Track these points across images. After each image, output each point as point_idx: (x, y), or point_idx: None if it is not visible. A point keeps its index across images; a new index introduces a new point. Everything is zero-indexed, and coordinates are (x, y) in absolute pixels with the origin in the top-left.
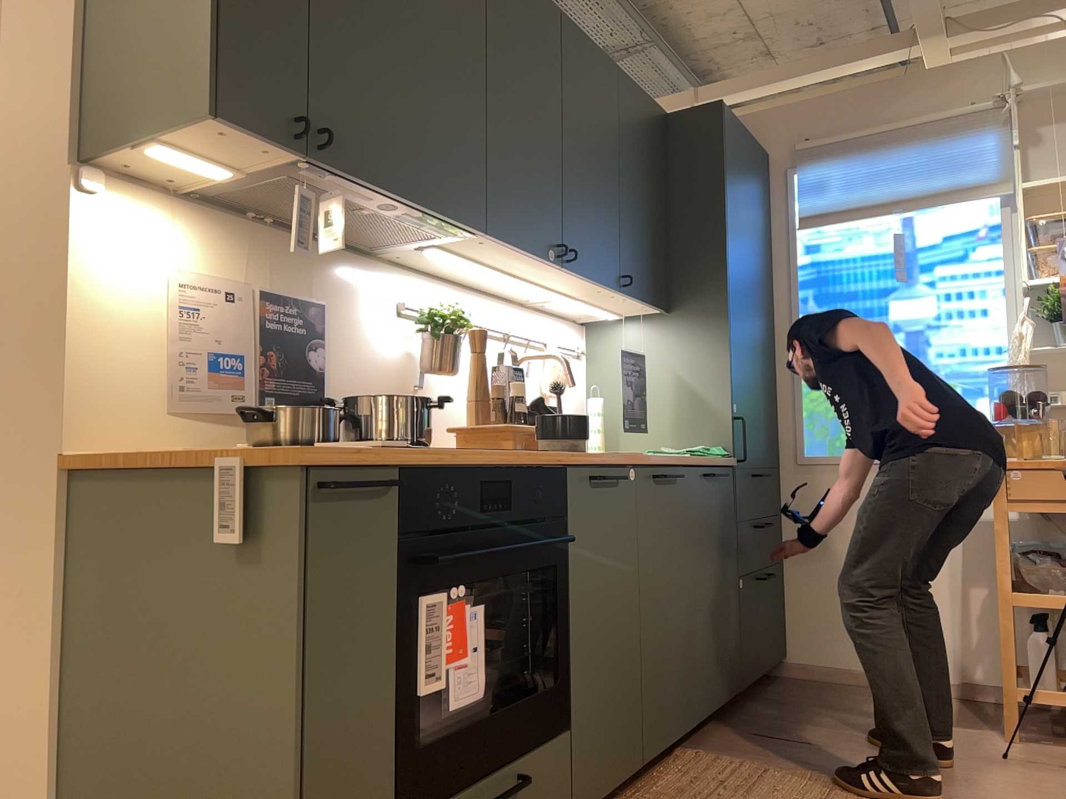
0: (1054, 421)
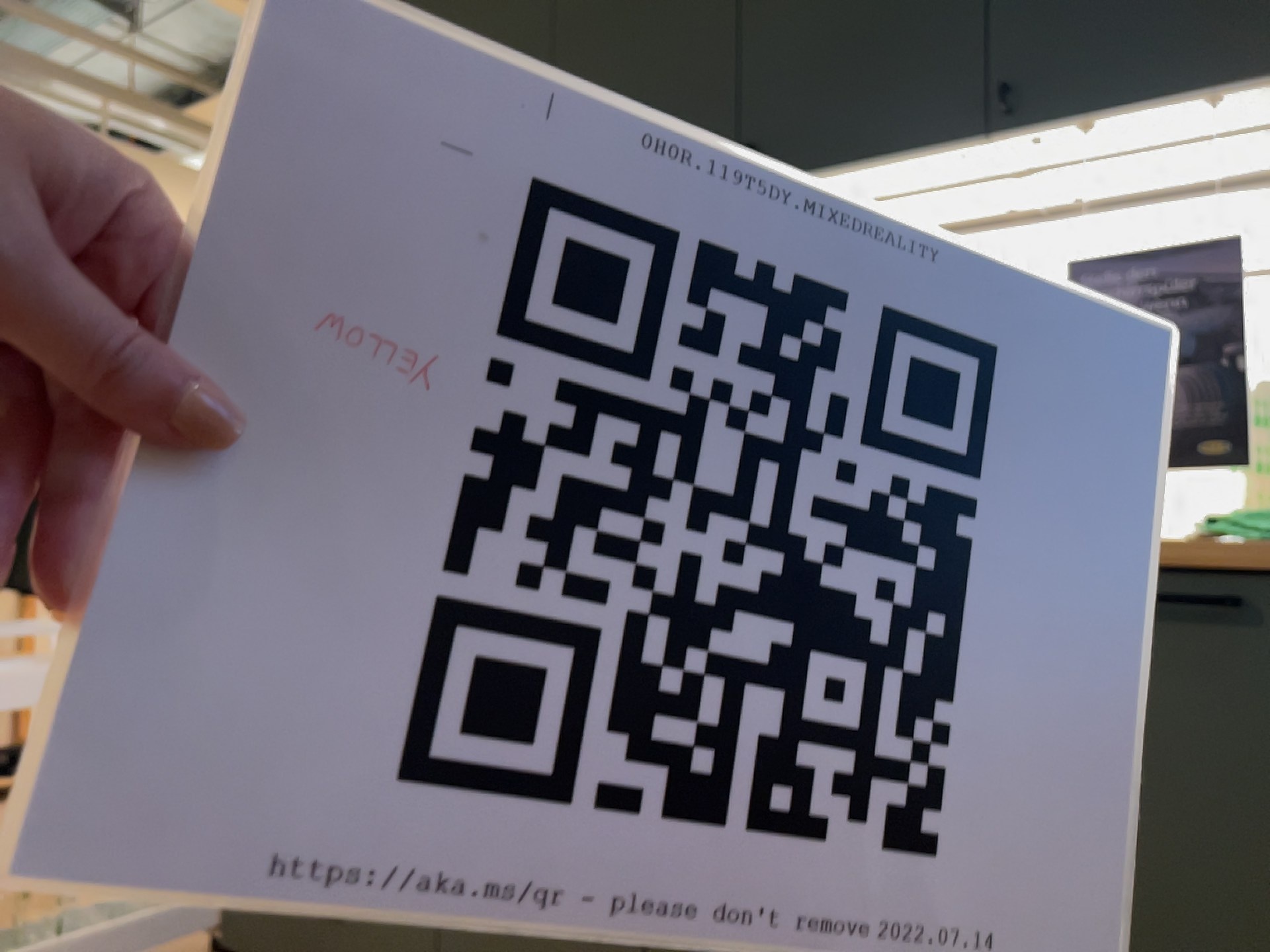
0: None
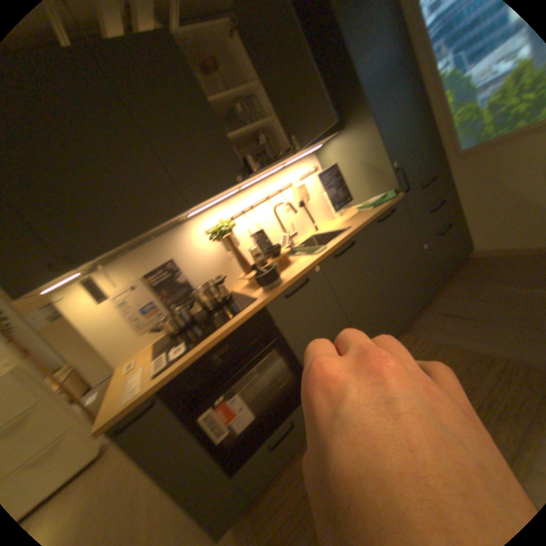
0: None
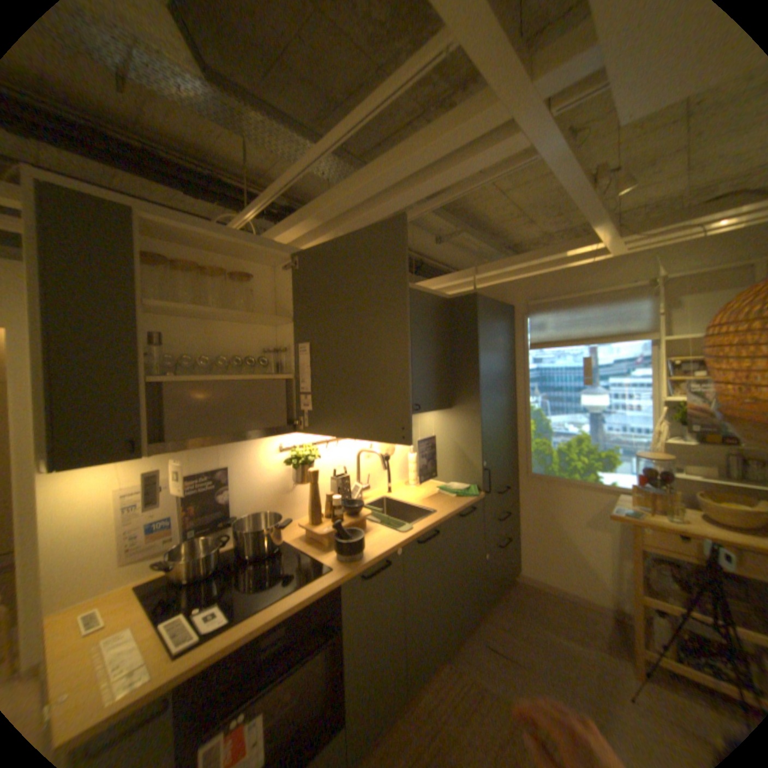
0: (679, 494)
